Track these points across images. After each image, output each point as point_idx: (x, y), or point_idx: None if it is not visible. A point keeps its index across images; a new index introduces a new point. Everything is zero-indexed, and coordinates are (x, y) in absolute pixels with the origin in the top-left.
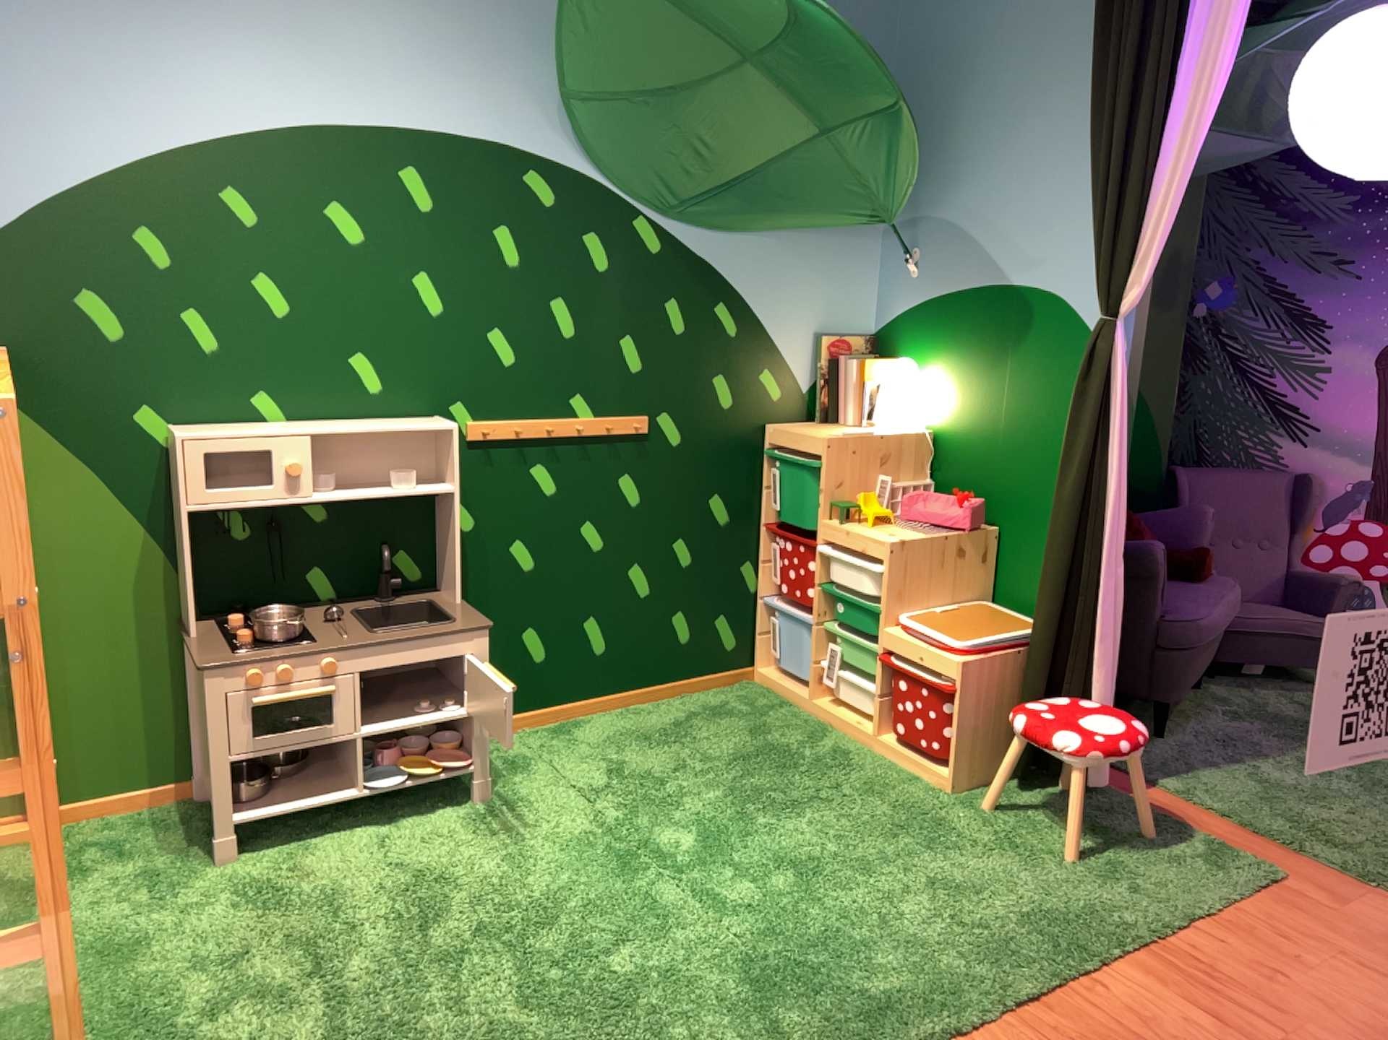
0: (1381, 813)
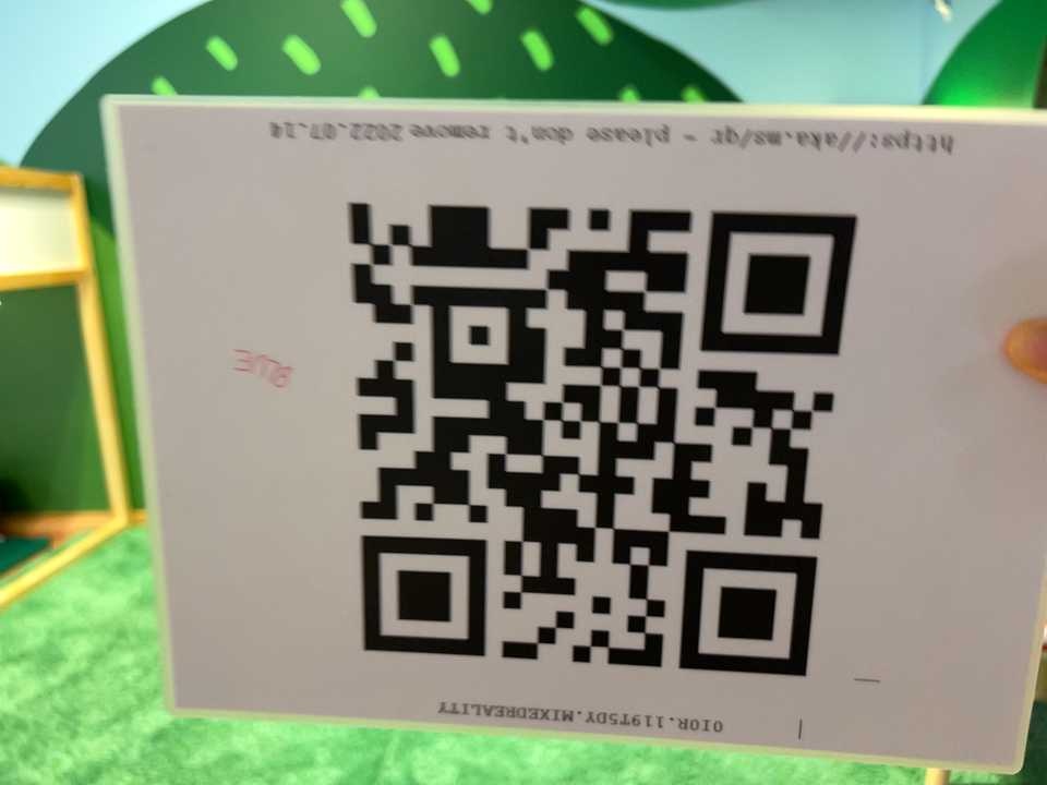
0: None
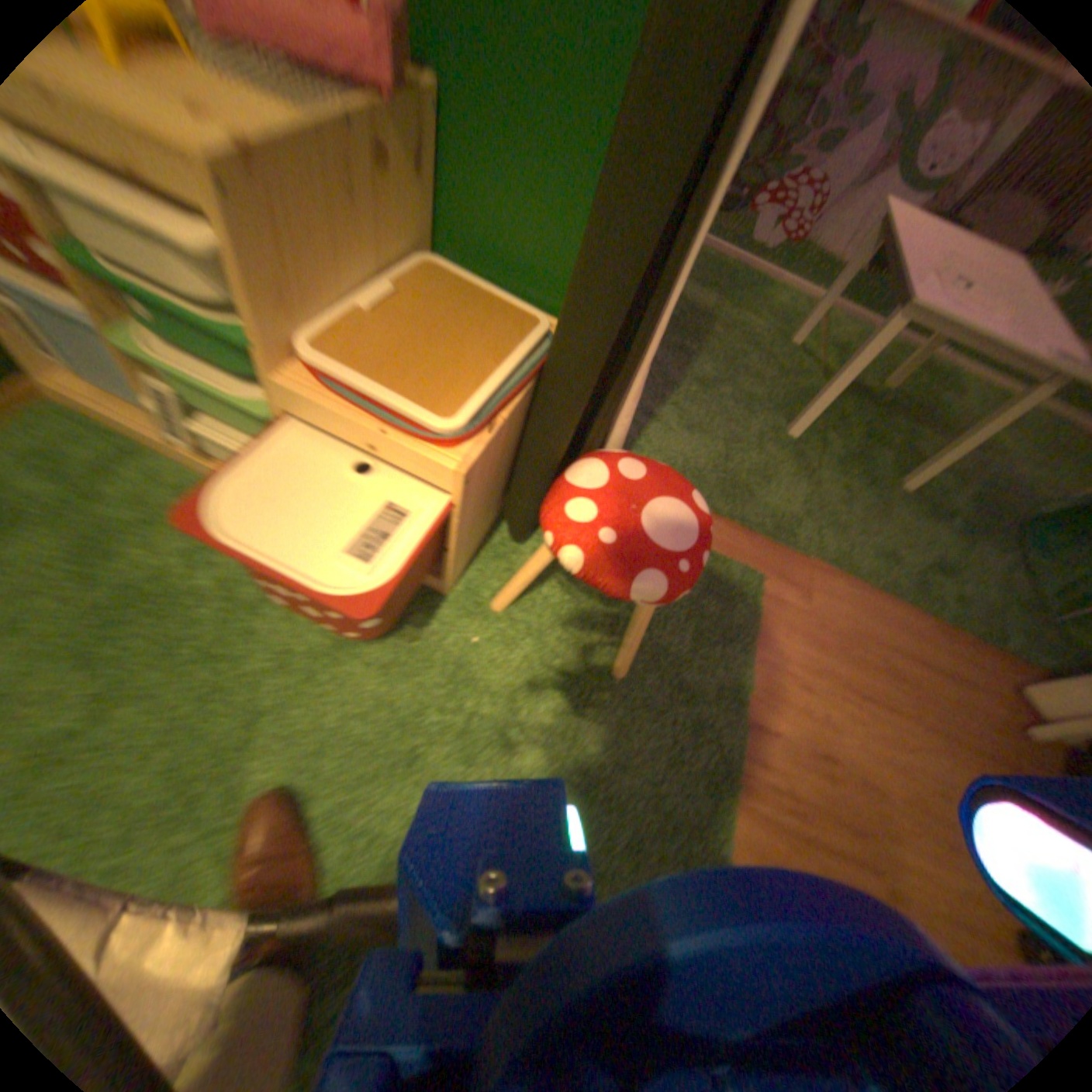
0: (779, 448)
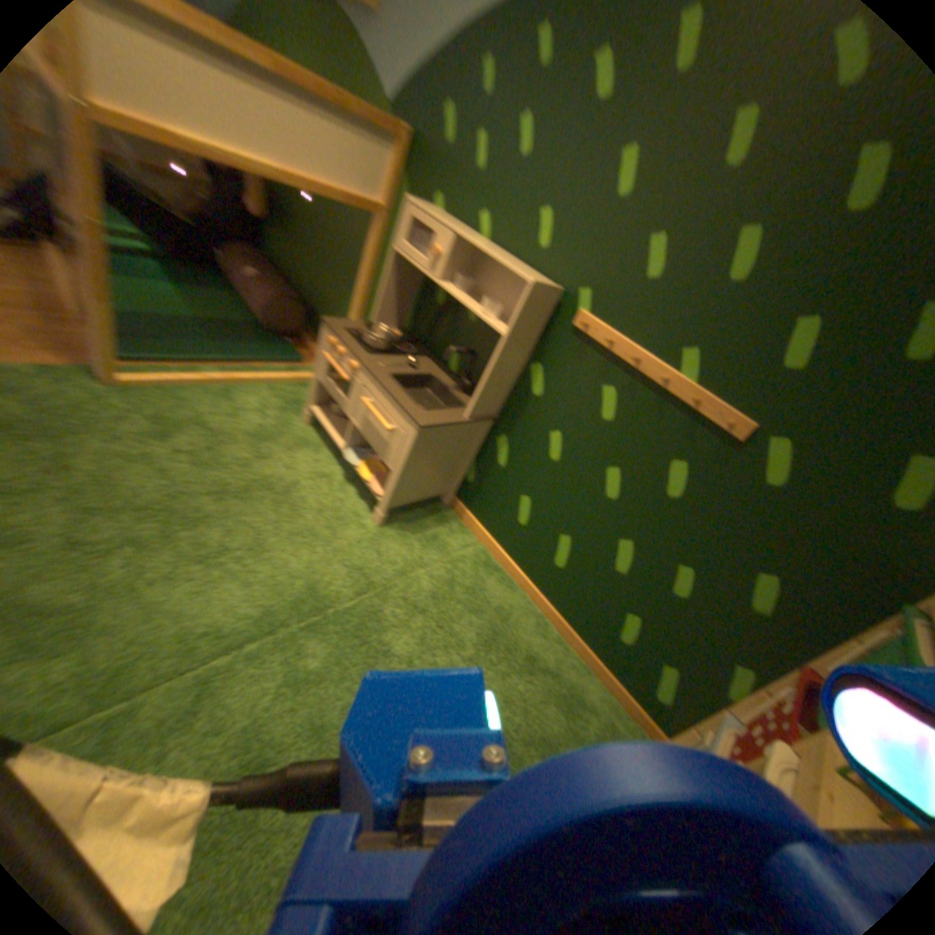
0: None
